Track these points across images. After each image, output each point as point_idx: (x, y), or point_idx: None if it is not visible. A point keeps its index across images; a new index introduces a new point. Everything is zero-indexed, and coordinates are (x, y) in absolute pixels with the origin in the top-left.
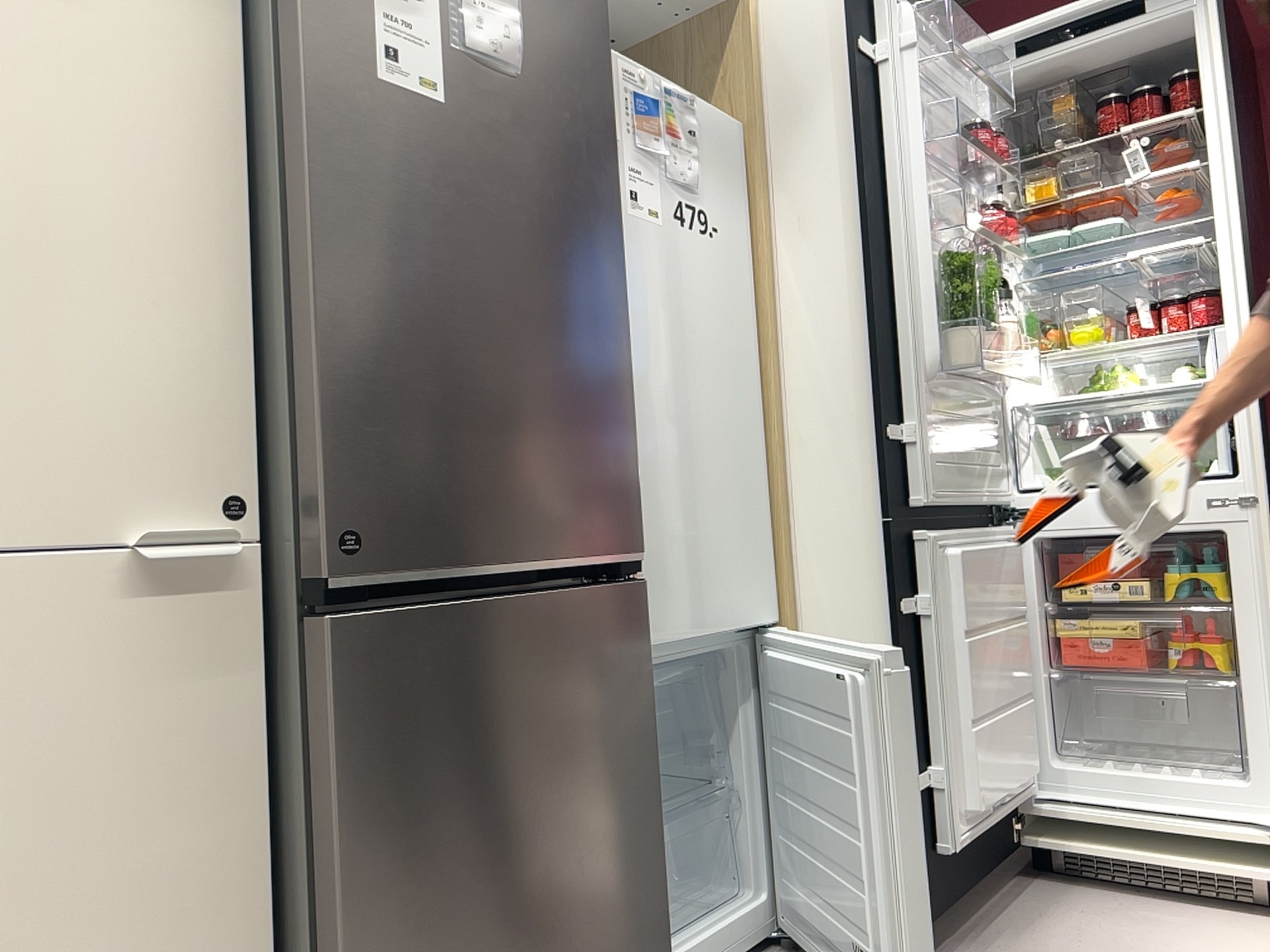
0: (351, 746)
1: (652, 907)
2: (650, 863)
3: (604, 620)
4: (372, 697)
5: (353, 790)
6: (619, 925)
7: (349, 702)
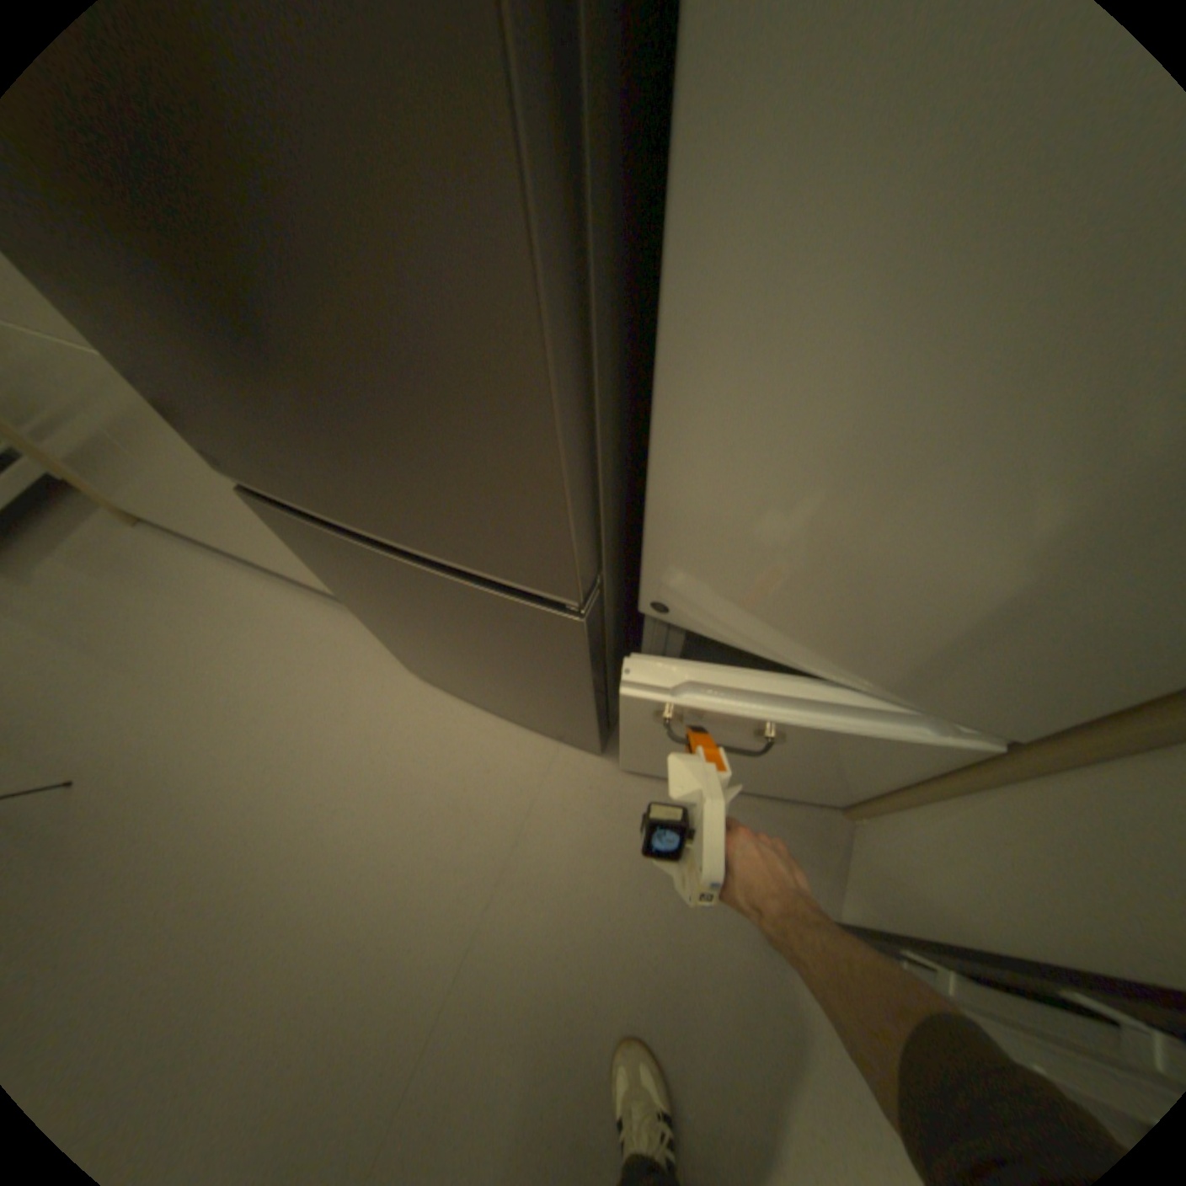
0: (299, 550)
1: (585, 716)
2: (579, 708)
3: (508, 609)
4: (296, 539)
5: (313, 565)
6: (547, 703)
7: (282, 533)
